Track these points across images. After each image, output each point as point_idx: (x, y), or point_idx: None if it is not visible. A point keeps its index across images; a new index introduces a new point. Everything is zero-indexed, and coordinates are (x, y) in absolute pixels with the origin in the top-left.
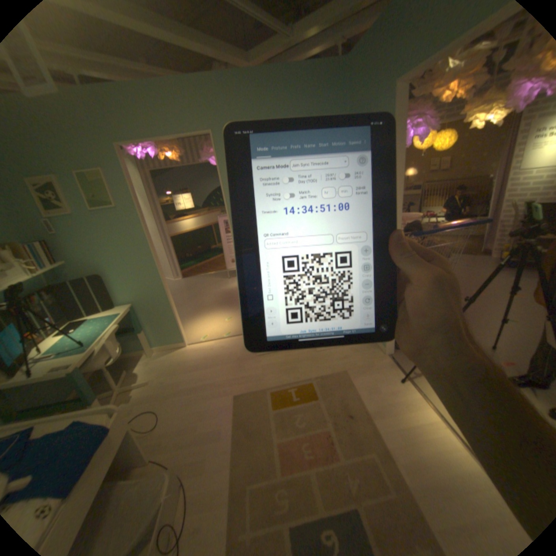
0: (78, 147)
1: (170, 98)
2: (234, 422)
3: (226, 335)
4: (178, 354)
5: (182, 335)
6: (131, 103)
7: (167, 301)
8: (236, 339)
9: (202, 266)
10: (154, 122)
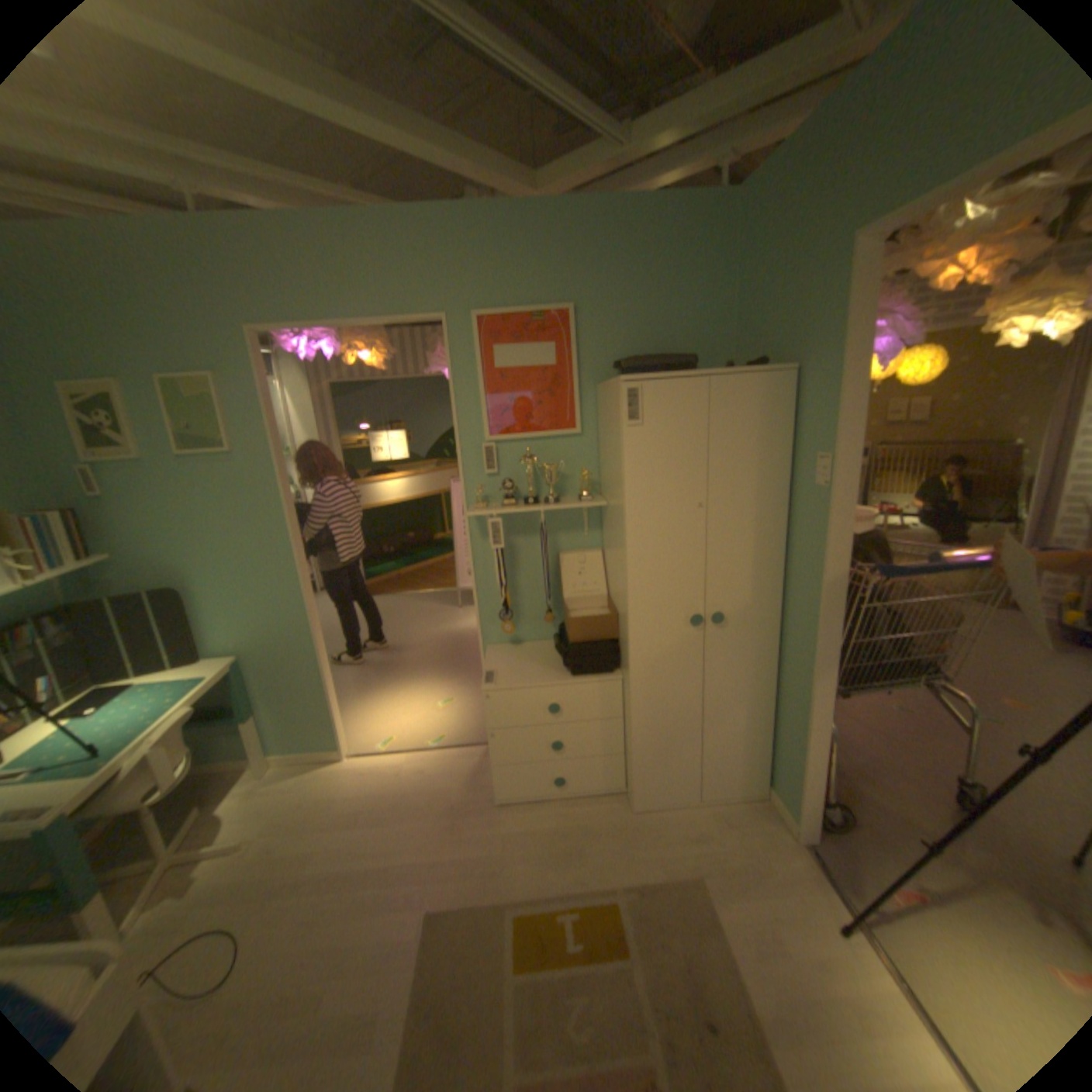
0: (174, 329)
1: (369, 247)
2: (416, 996)
3: (434, 743)
4: (323, 779)
5: (338, 735)
6: (290, 251)
7: (313, 658)
8: (455, 755)
9: (411, 575)
10: (332, 291)
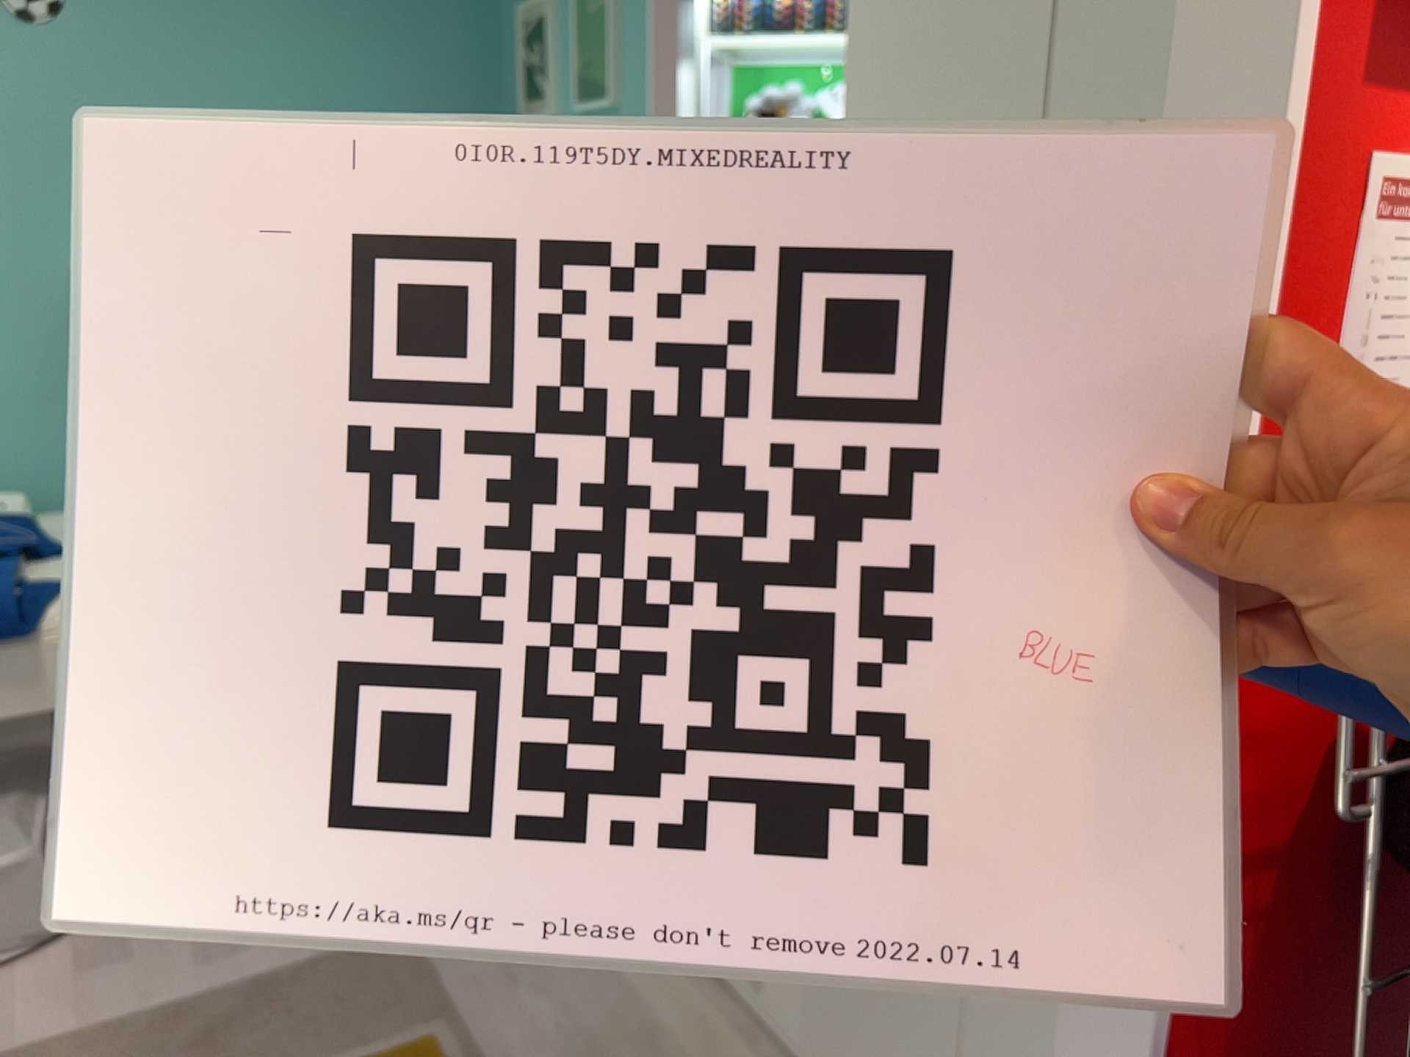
0: None
1: None
2: (274, 978)
3: None
4: None
5: None
6: None
7: None
8: None
9: None
10: None
